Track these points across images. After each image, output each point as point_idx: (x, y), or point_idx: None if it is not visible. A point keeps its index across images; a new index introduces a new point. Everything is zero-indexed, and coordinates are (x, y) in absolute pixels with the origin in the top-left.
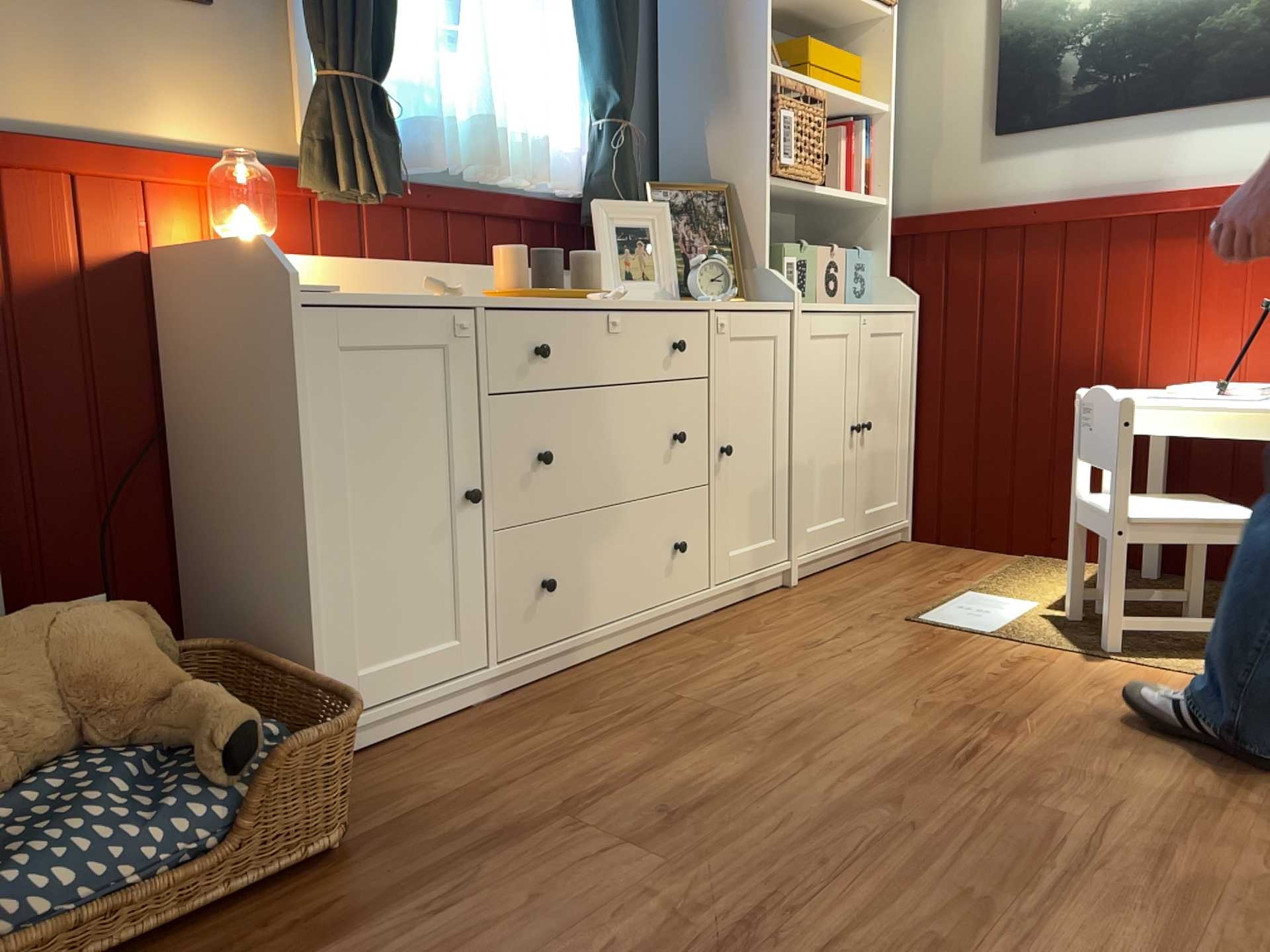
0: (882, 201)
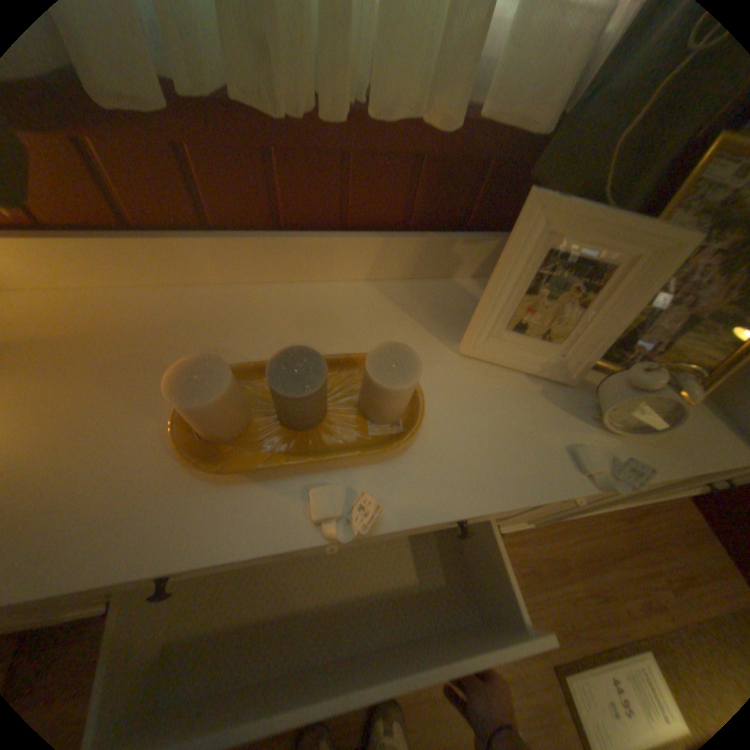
0: None
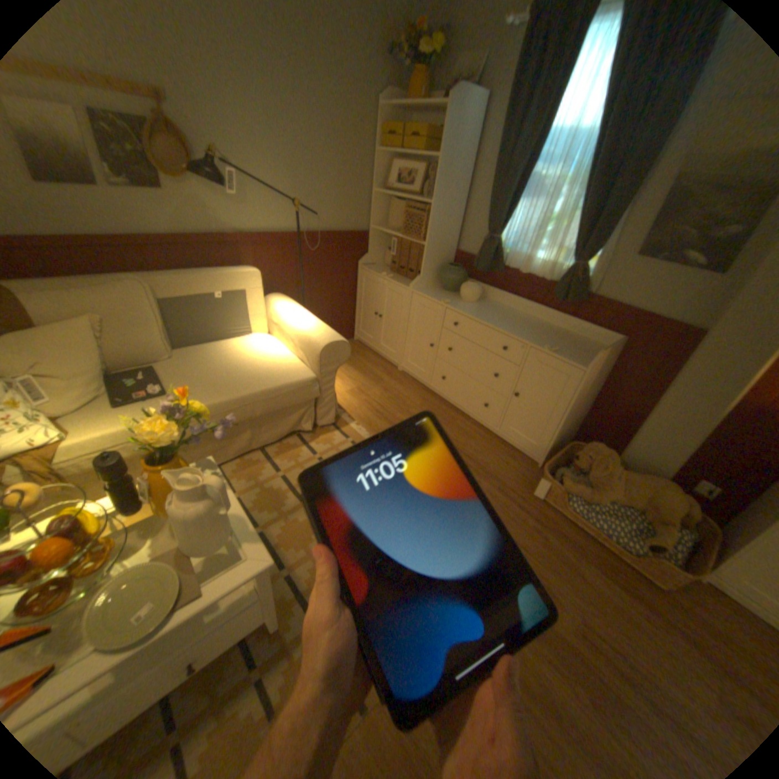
0: None
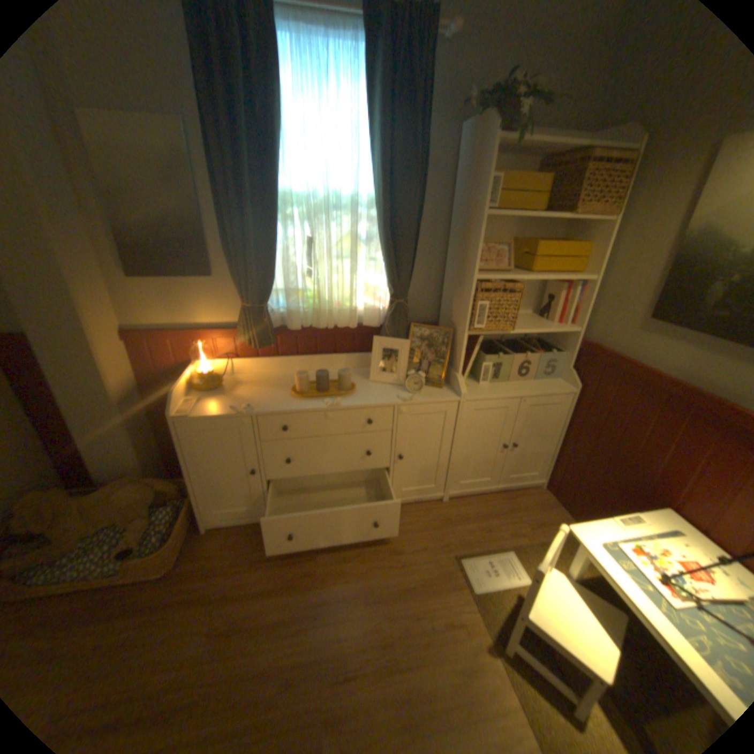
0: (576, 330)
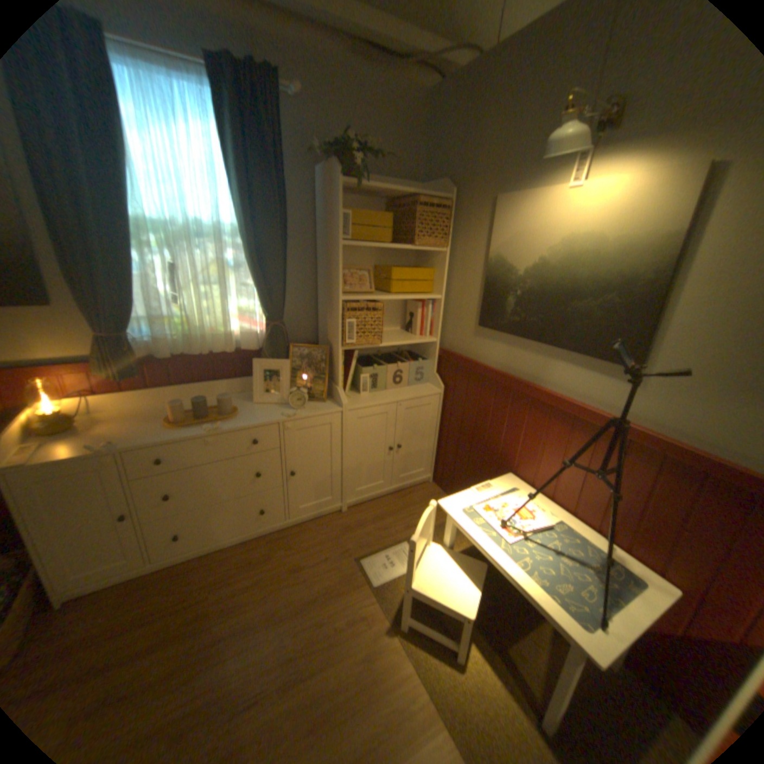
0: (433, 341)
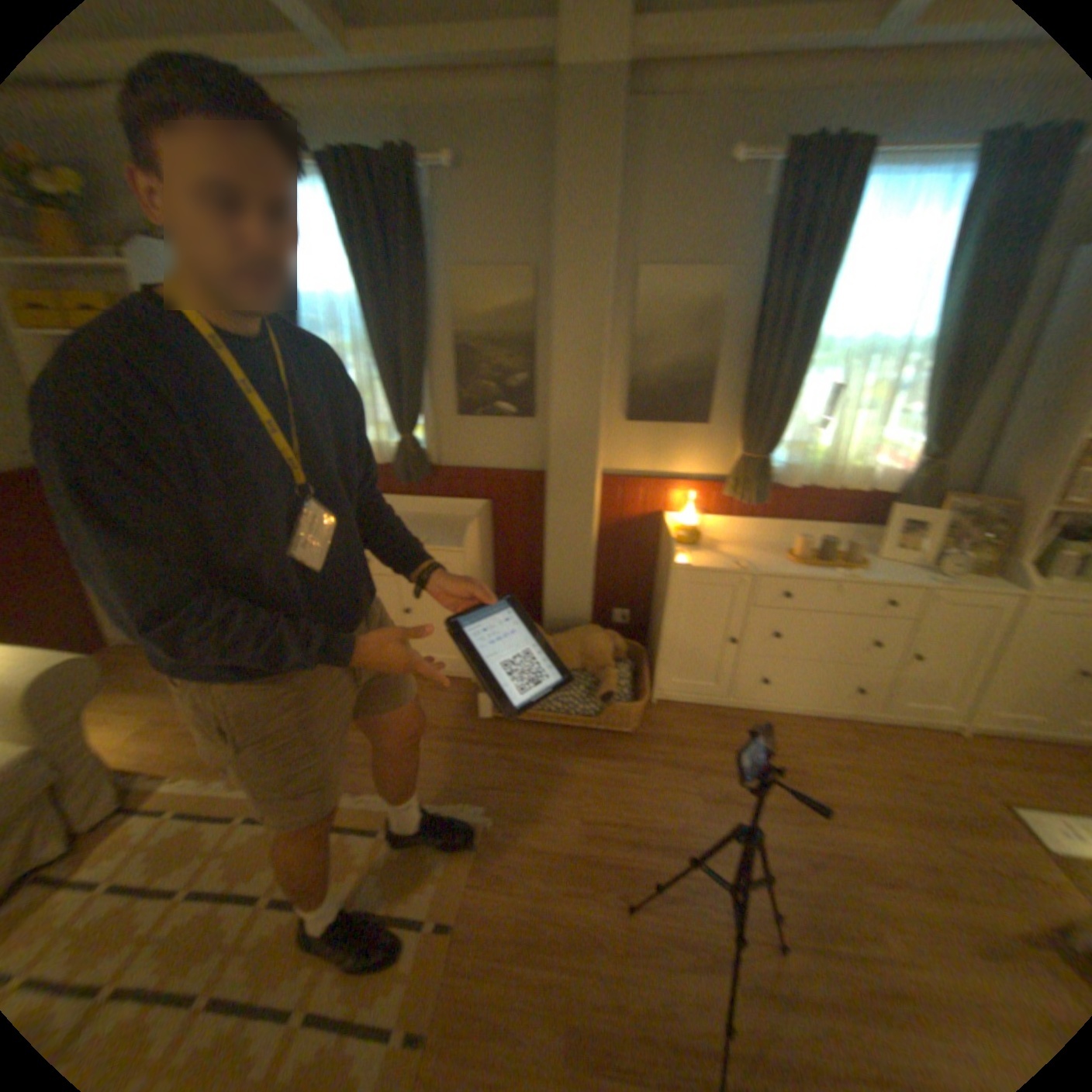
0: None
